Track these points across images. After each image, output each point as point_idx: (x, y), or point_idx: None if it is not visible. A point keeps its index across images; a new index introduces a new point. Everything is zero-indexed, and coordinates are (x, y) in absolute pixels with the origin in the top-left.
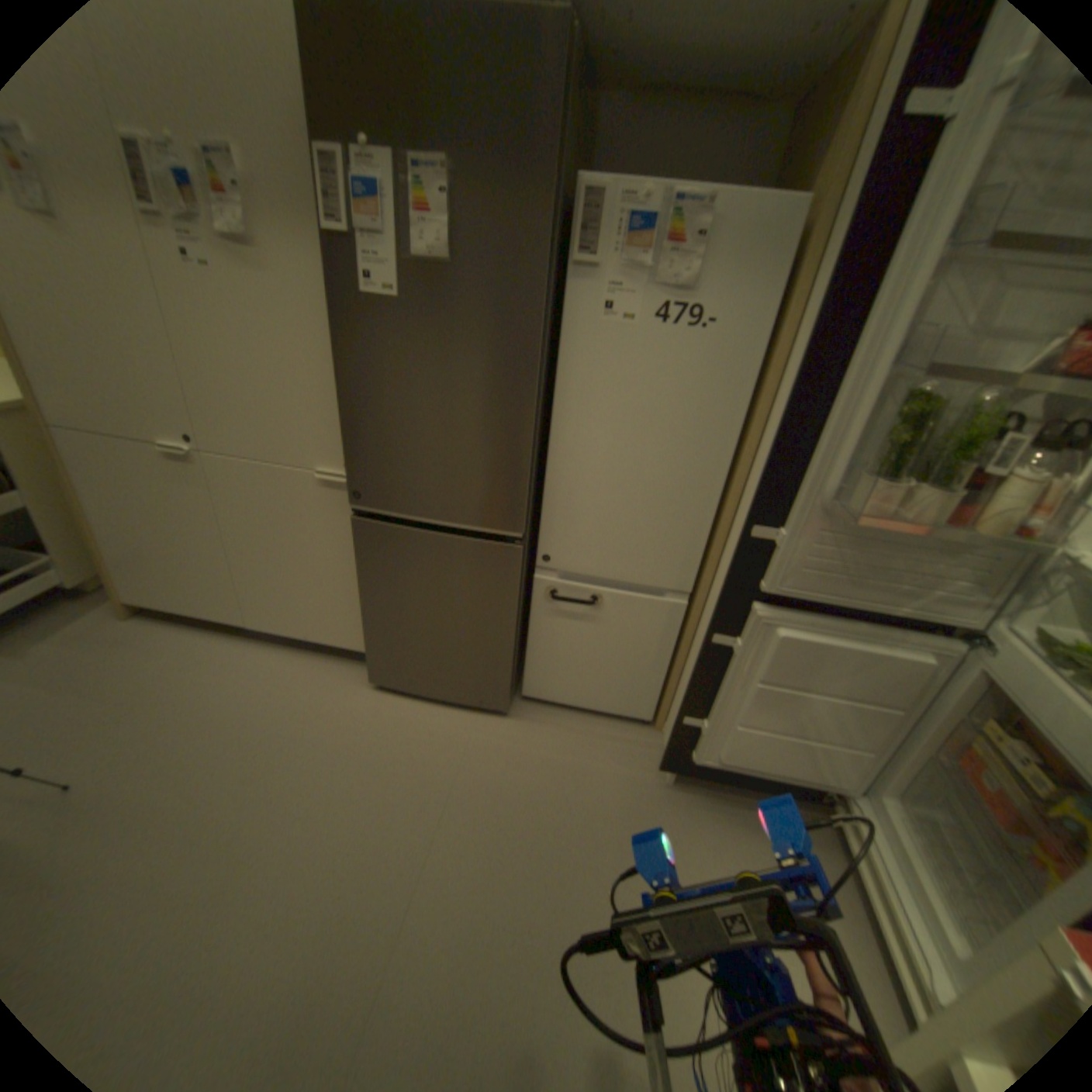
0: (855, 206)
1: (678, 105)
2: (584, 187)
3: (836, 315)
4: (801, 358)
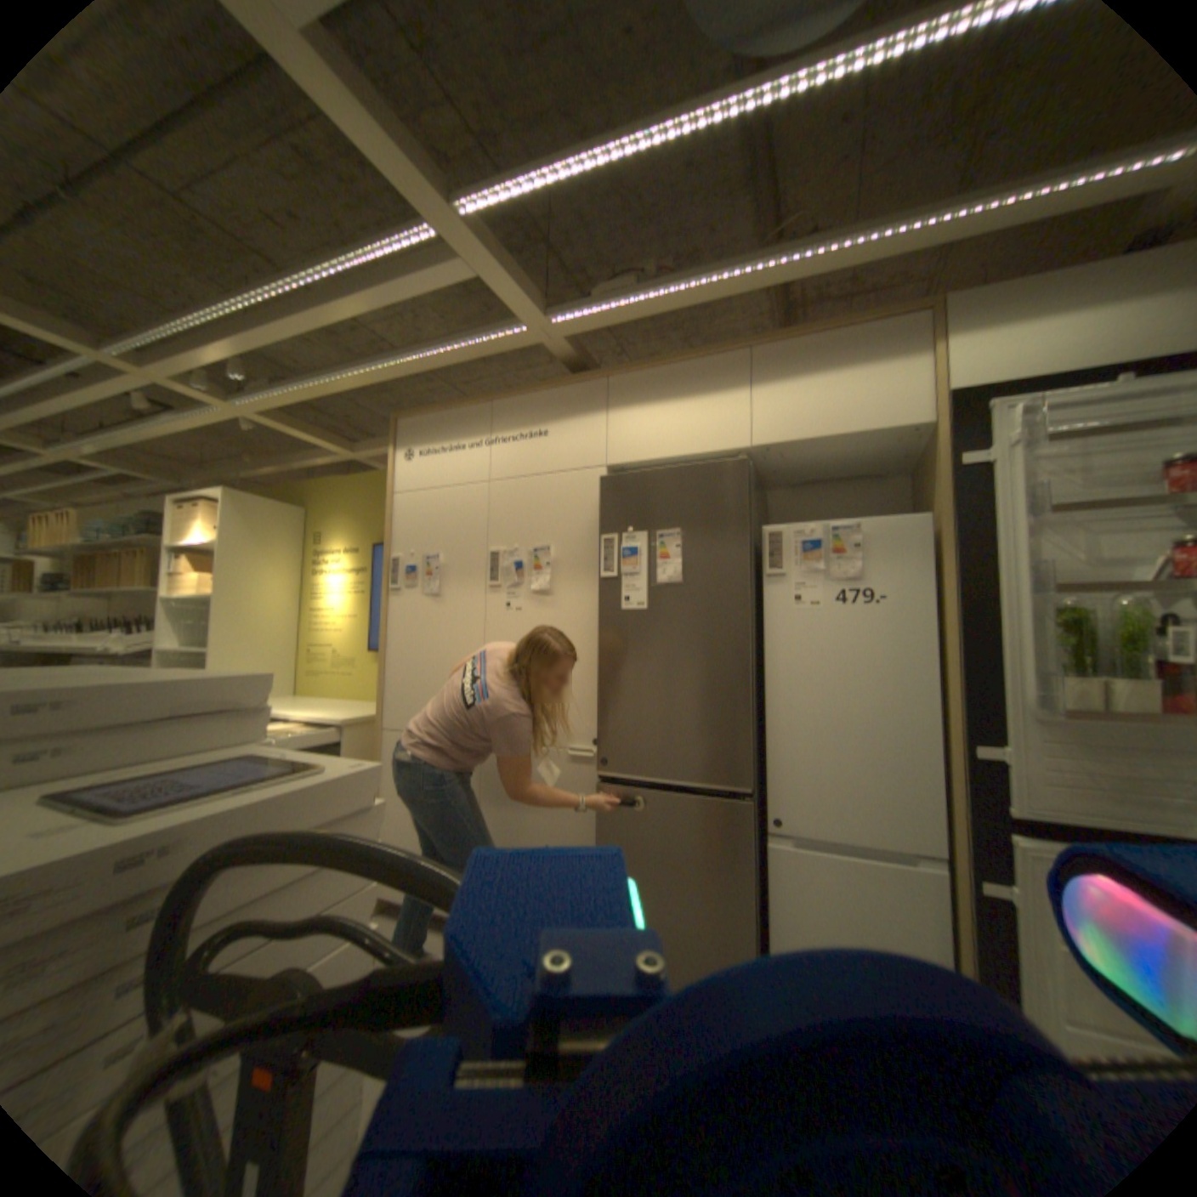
0: (962, 512)
1: (823, 488)
2: (767, 533)
3: (972, 571)
4: (966, 610)
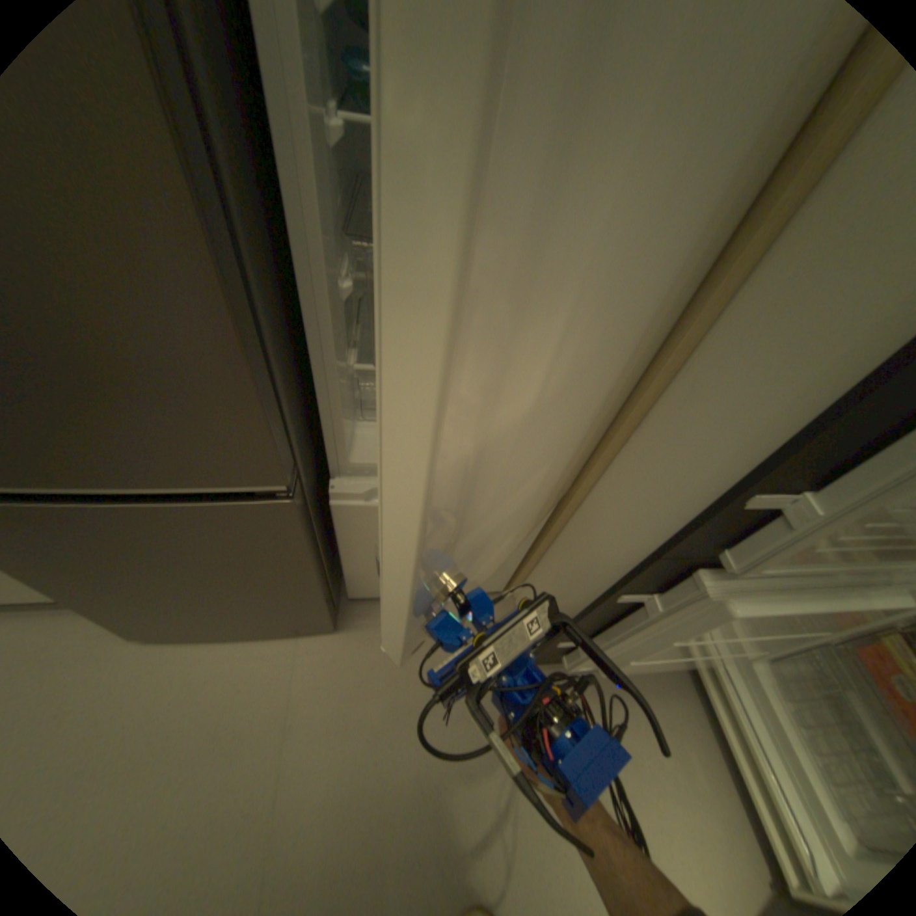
0: None
1: None
2: None
3: None
4: None
